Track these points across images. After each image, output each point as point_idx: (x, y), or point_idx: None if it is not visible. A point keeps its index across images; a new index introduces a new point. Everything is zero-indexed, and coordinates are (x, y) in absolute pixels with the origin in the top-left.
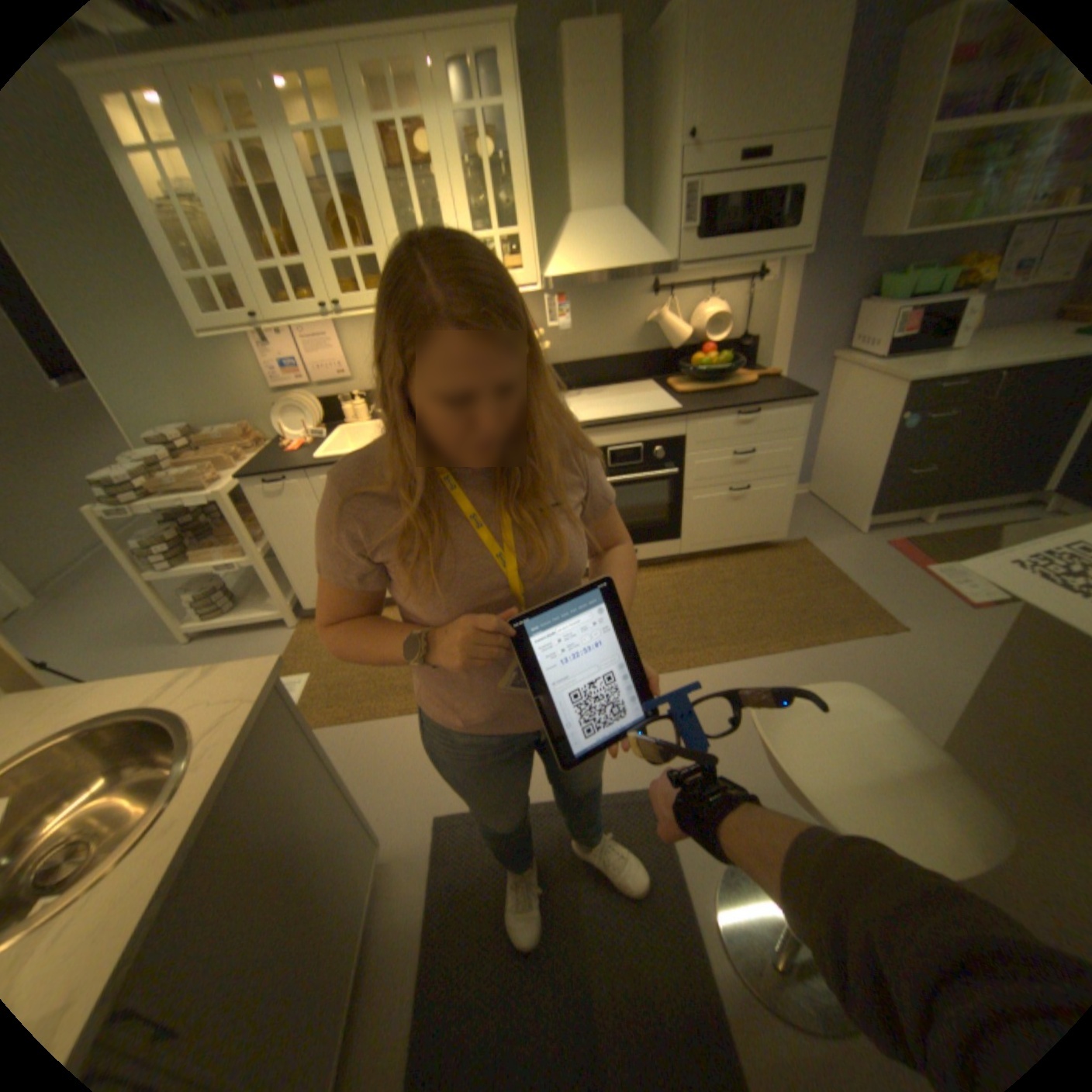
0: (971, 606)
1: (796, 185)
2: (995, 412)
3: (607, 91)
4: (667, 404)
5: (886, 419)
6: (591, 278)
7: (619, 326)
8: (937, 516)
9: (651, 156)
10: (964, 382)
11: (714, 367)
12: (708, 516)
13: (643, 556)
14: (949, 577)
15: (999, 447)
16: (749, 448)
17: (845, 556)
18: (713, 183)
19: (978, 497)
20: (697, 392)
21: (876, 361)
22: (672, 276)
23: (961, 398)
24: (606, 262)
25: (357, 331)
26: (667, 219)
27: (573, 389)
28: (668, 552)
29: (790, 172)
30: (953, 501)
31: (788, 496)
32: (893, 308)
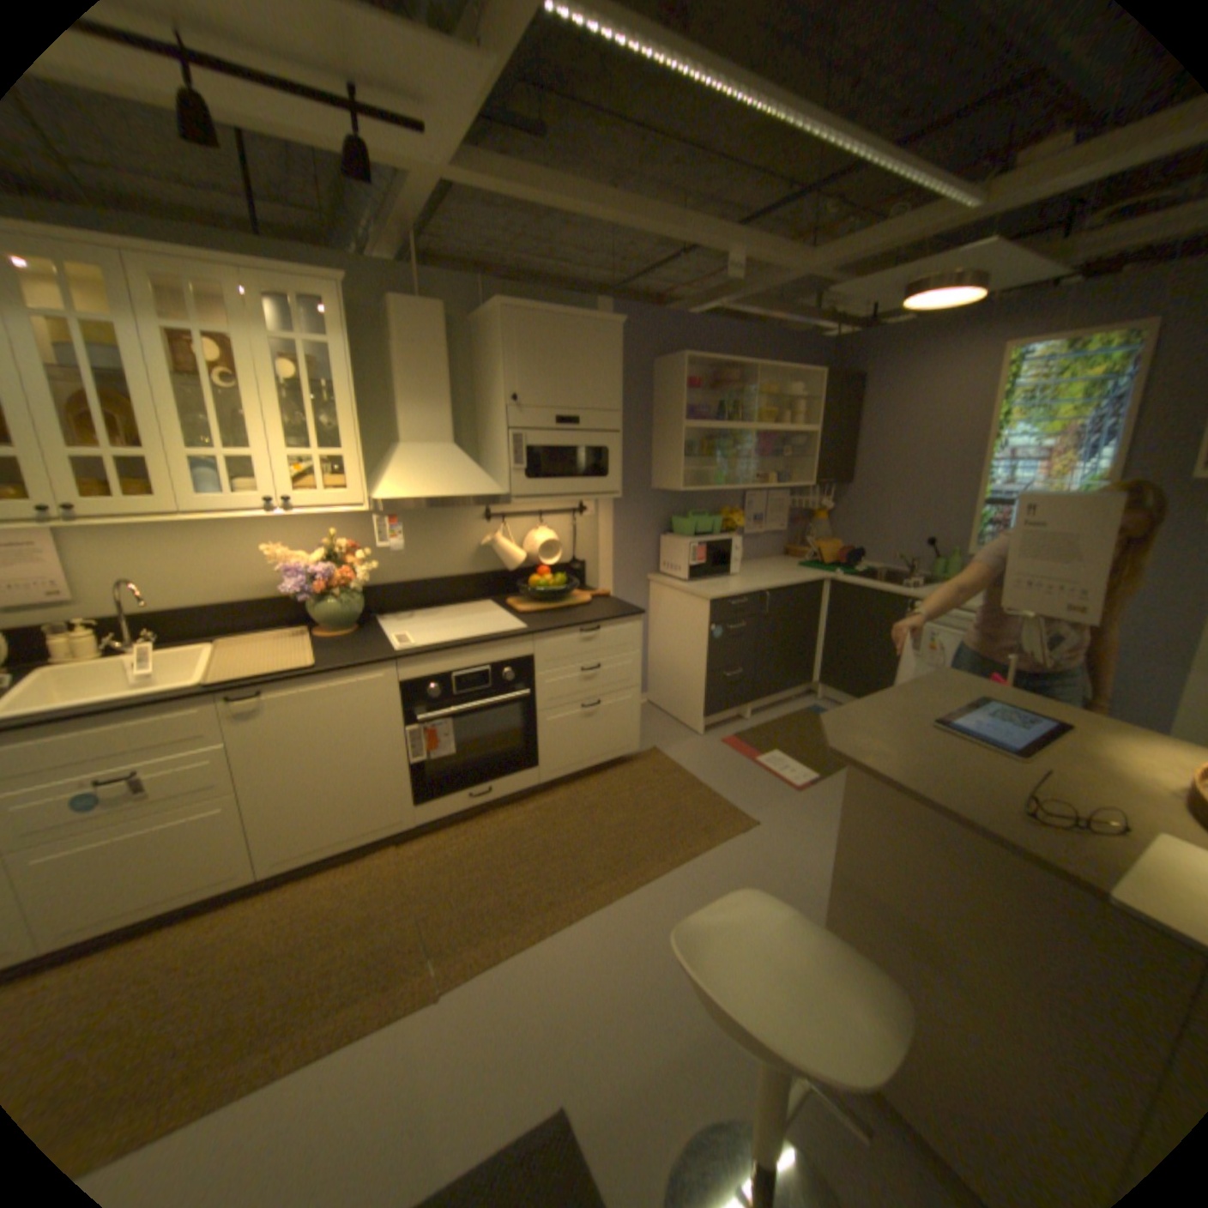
0: (795, 790)
1: (601, 447)
2: (768, 623)
3: (434, 352)
4: (511, 624)
5: (697, 631)
6: (421, 501)
7: (453, 547)
8: (750, 712)
9: (475, 407)
10: (745, 600)
11: (551, 588)
12: (564, 736)
13: (499, 793)
14: (773, 766)
15: (777, 650)
16: (594, 663)
17: (691, 760)
18: (535, 436)
19: (773, 692)
20: (538, 611)
21: (680, 584)
22: (502, 506)
23: (745, 613)
24: (440, 490)
25: (93, 540)
26: (496, 459)
27: (403, 610)
28: (526, 784)
29: (595, 437)
30: (758, 697)
31: (634, 707)
32: (684, 543)
